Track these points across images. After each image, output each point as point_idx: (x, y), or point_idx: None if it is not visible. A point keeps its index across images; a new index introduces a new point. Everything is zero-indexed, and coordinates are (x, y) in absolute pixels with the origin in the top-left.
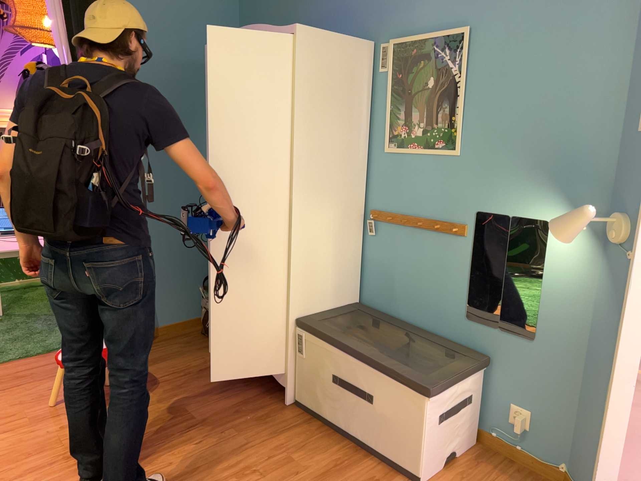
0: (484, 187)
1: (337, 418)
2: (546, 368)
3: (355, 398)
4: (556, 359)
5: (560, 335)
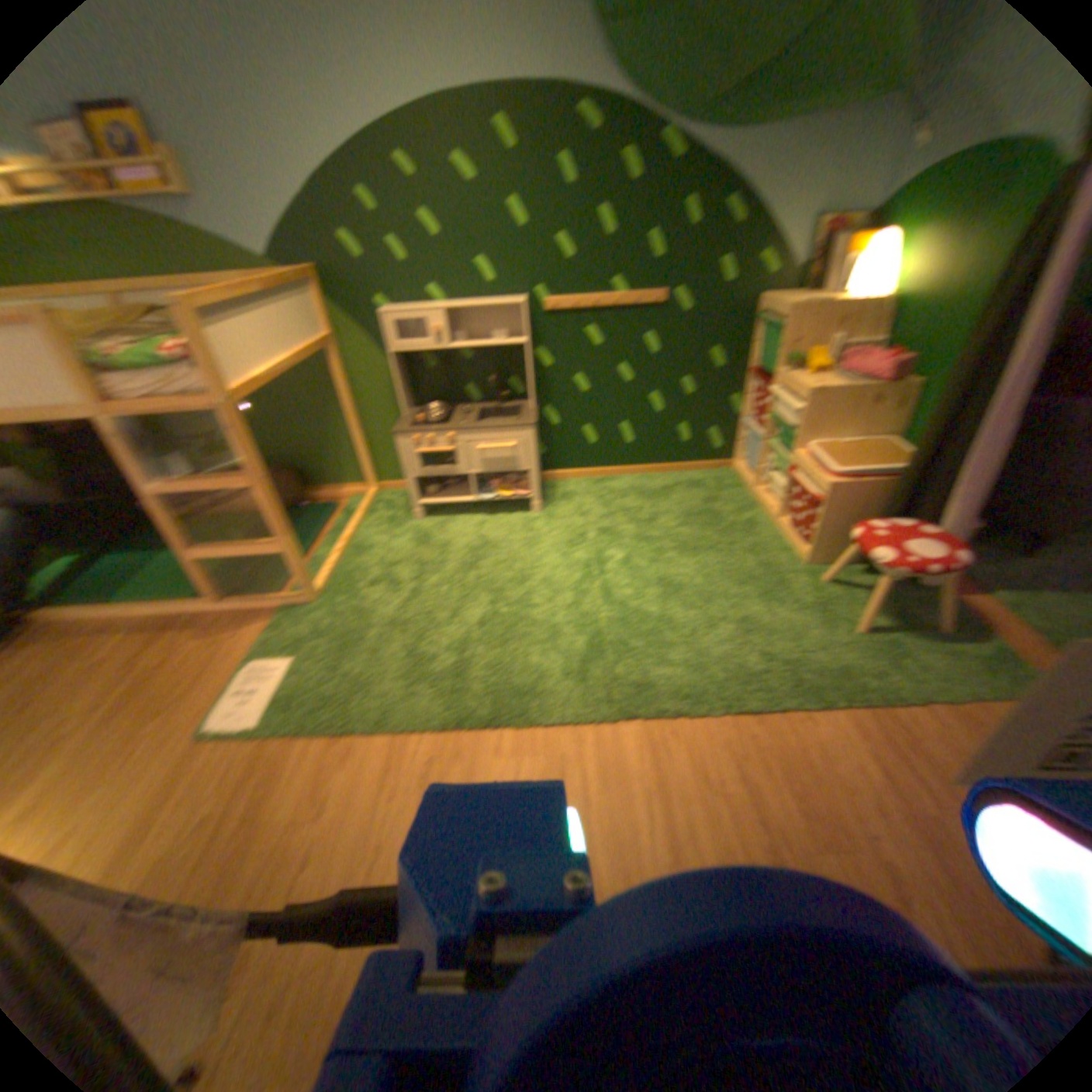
0: None
1: None
2: None
3: None
4: None
5: None
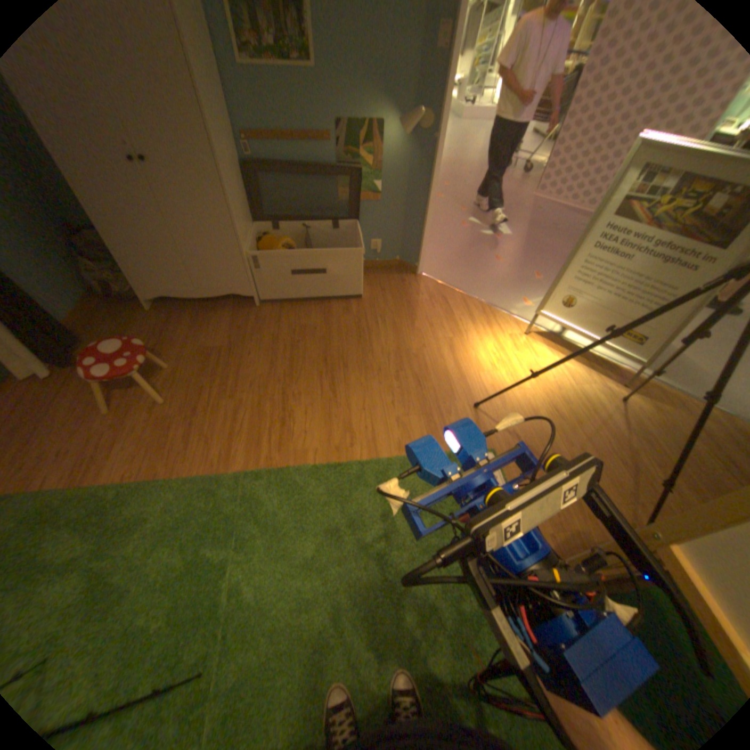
0: (338, 96)
1: (299, 293)
2: (387, 213)
3: (310, 276)
4: (391, 206)
5: (393, 192)
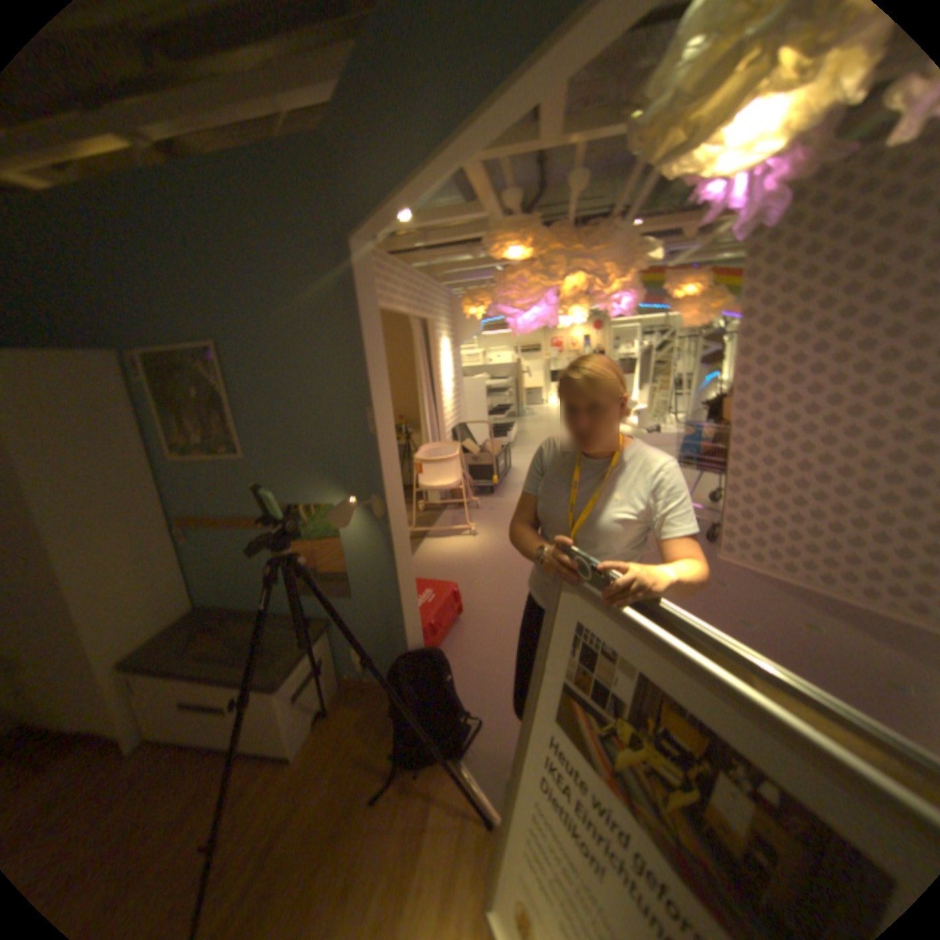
0: (275, 486)
1: (191, 747)
2: (367, 618)
3: (202, 724)
4: (371, 609)
5: (368, 591)
